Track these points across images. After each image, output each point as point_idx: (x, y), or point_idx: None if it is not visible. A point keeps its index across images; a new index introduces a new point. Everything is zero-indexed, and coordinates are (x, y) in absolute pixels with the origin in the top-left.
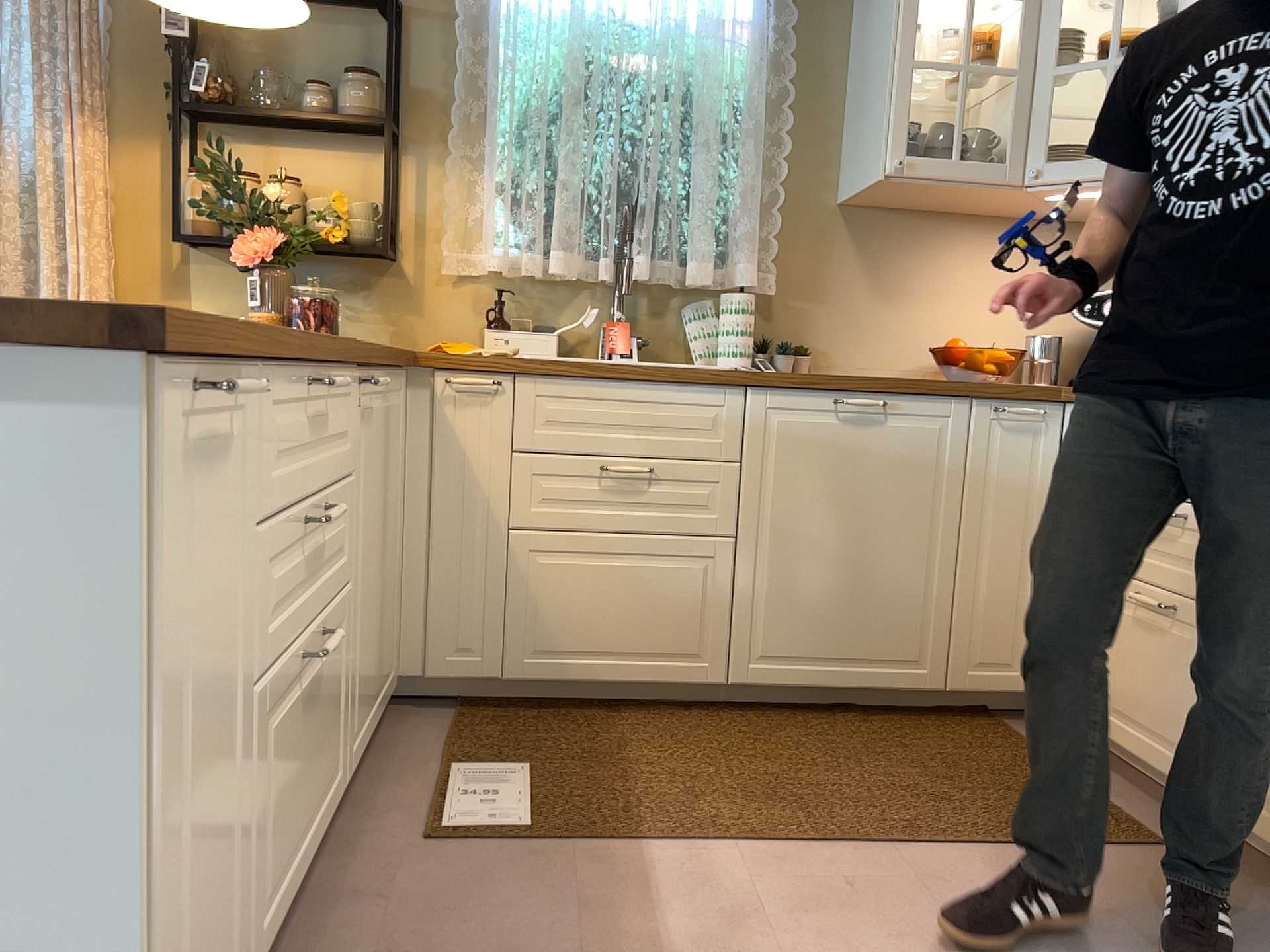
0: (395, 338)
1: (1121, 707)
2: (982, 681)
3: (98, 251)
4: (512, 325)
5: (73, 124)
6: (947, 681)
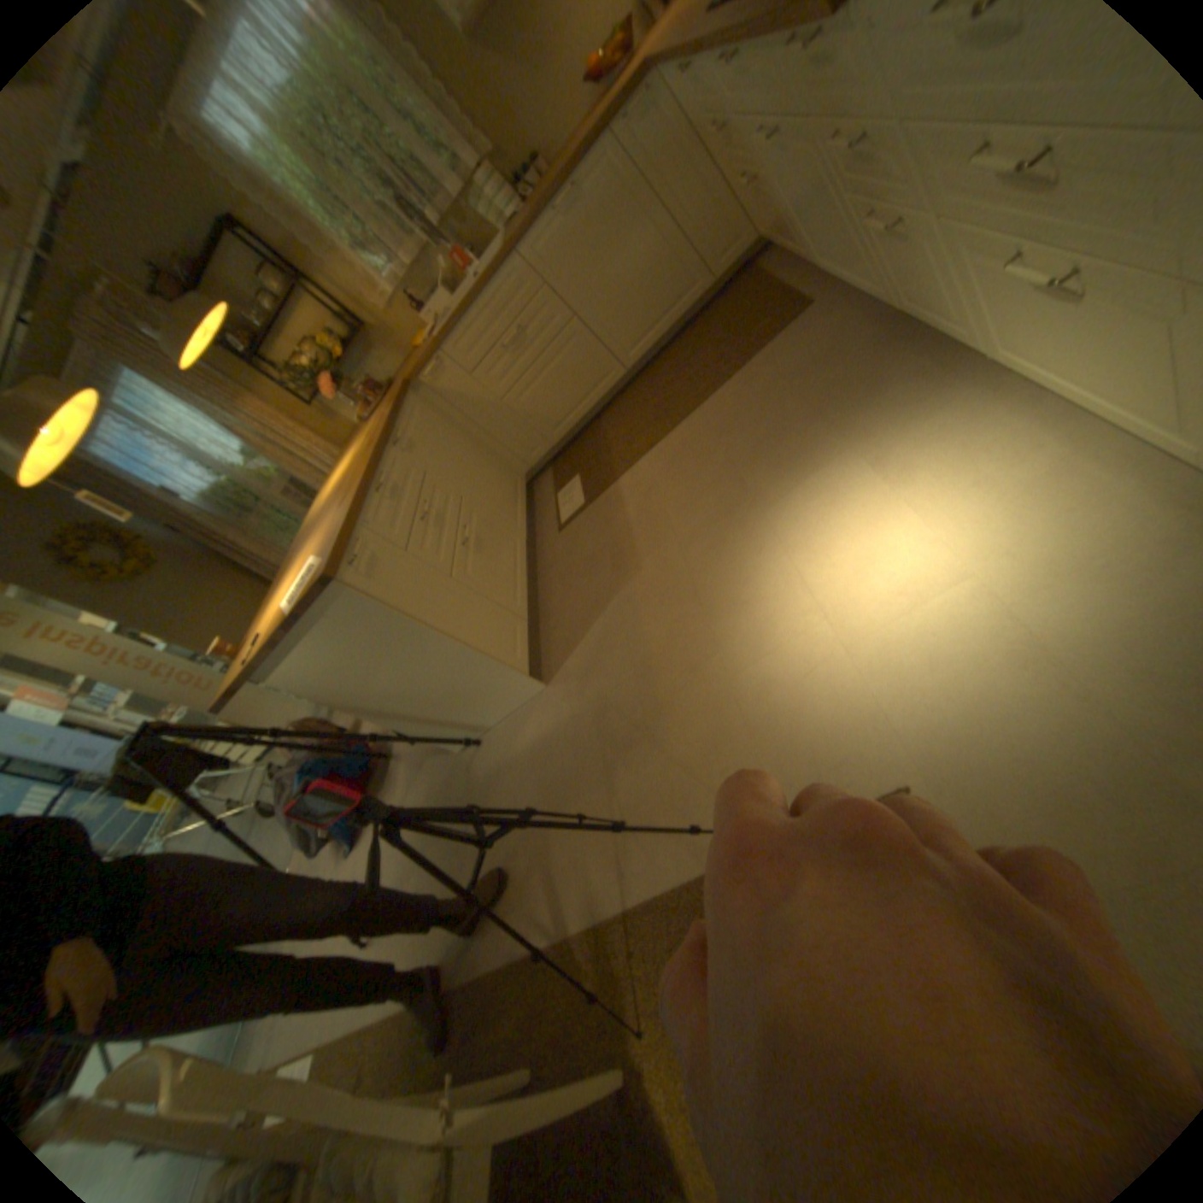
0: (400, 352)
1: (779, 229)
2: (730, 257)
3: (299, 433)
4: (424, 301)
5: (237, 405)
6: (713, 274)
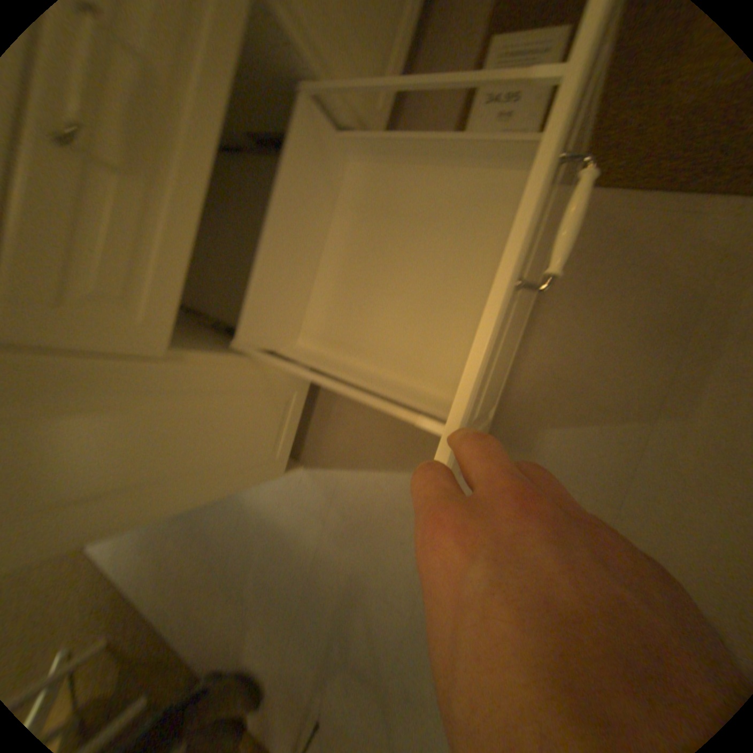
0: None
1: None
2: None
3: None
4: None
5: None
6: None
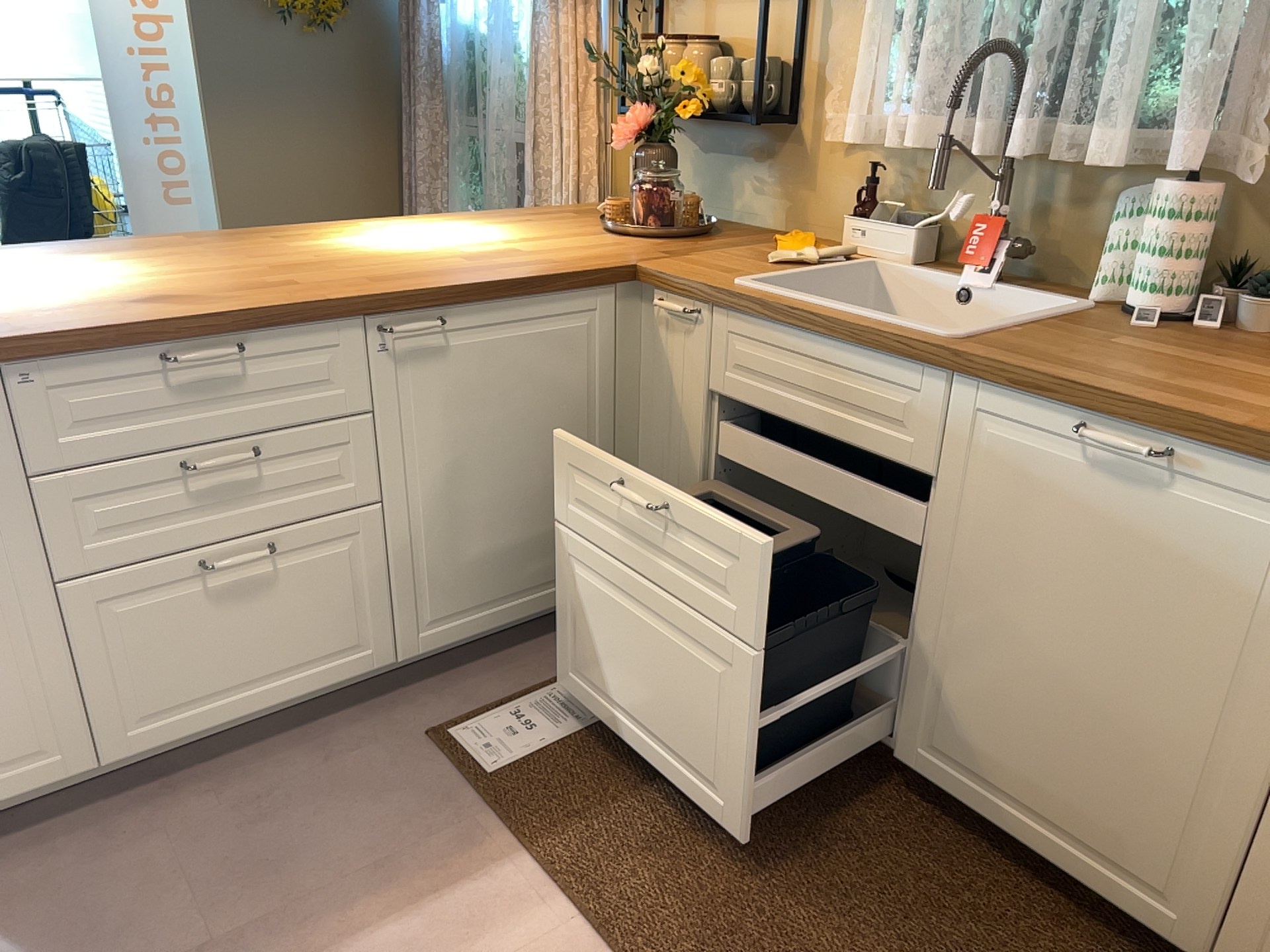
0: (786, 217)
1: None
2: None
3: (585, 123)
4: (876, 214)
5: (567, 5)
6: None
